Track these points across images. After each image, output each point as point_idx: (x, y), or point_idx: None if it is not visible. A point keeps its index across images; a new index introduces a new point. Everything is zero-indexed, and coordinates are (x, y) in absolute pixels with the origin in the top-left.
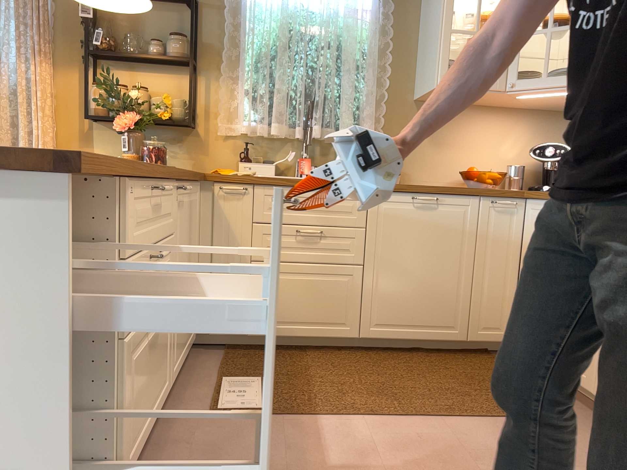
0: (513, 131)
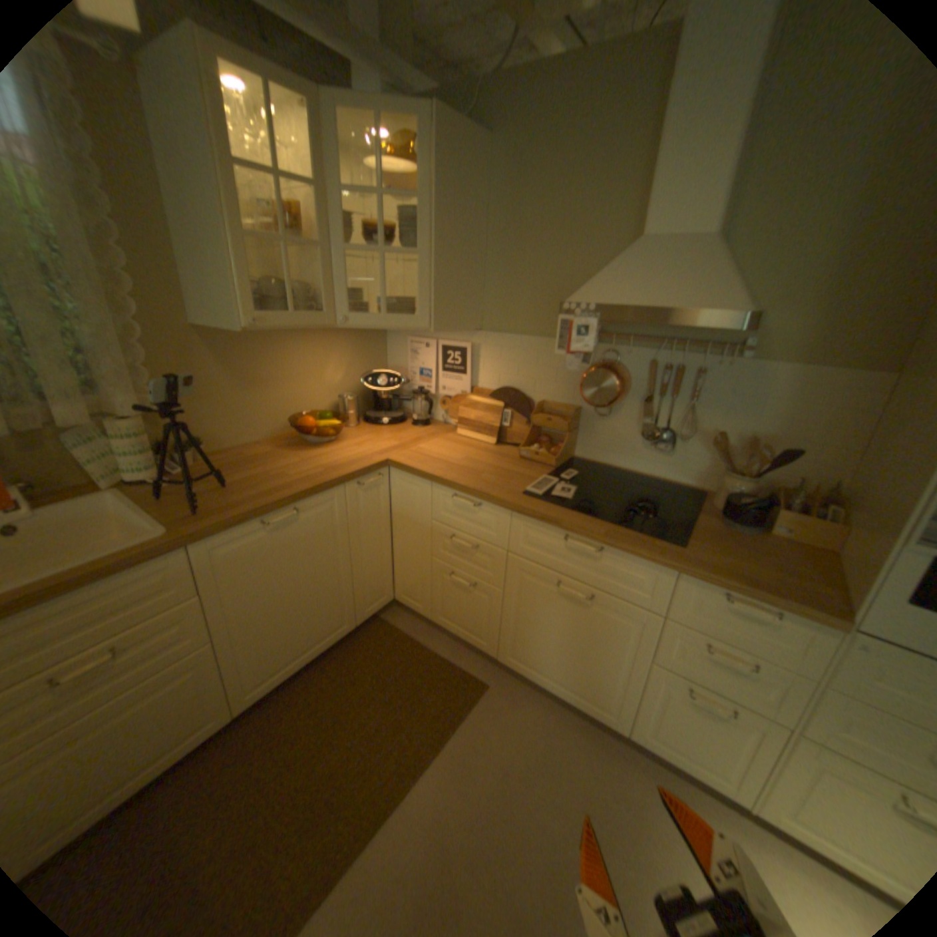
0: (333, 353)
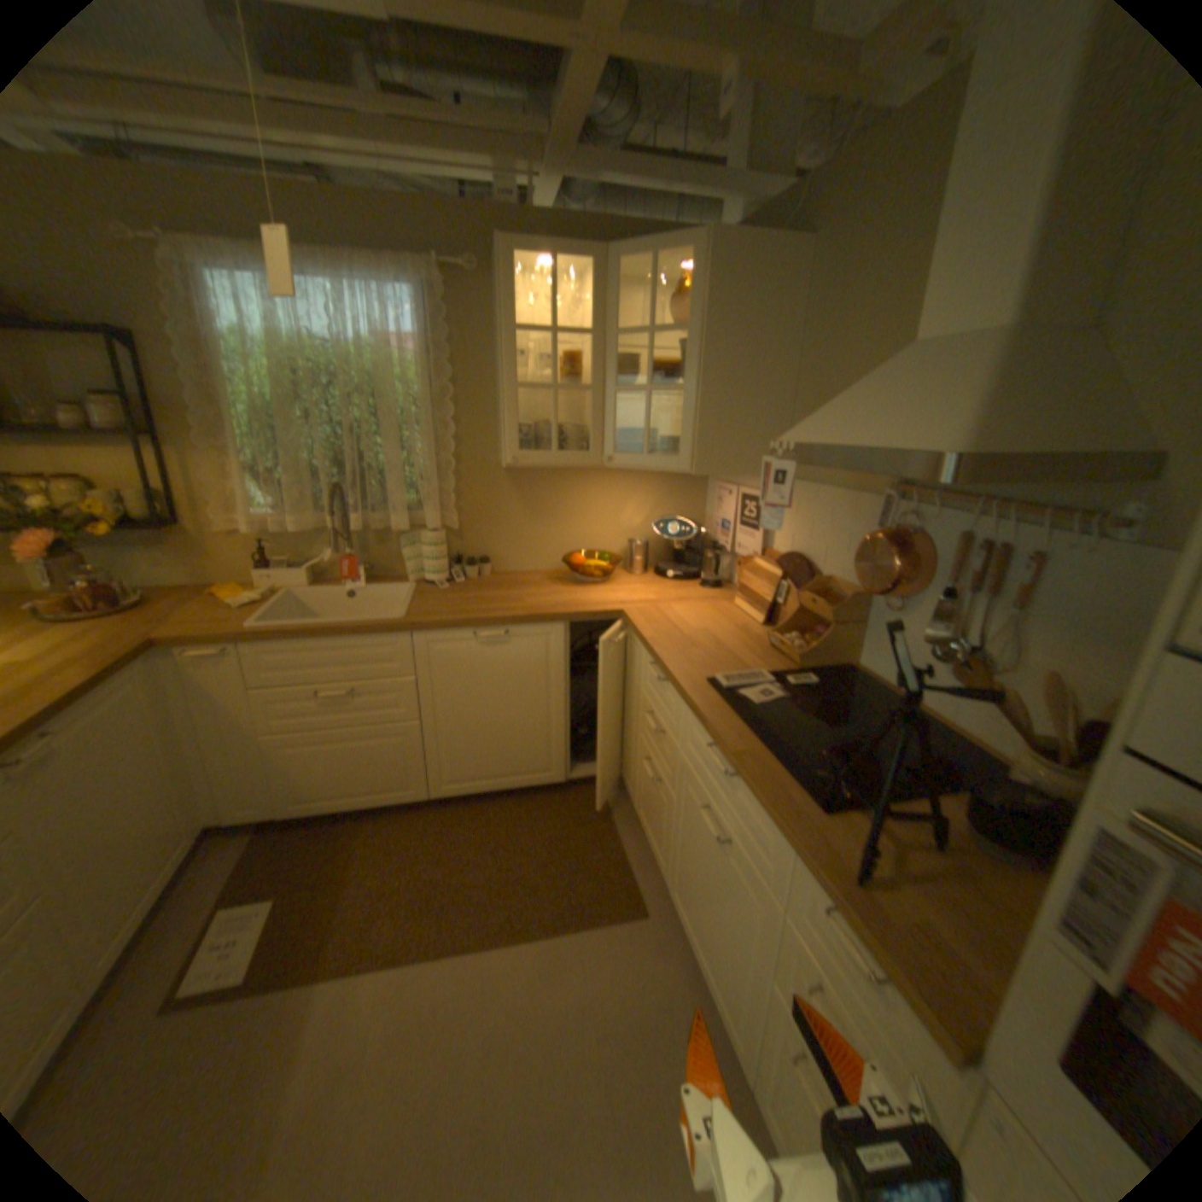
0: (635, 493)
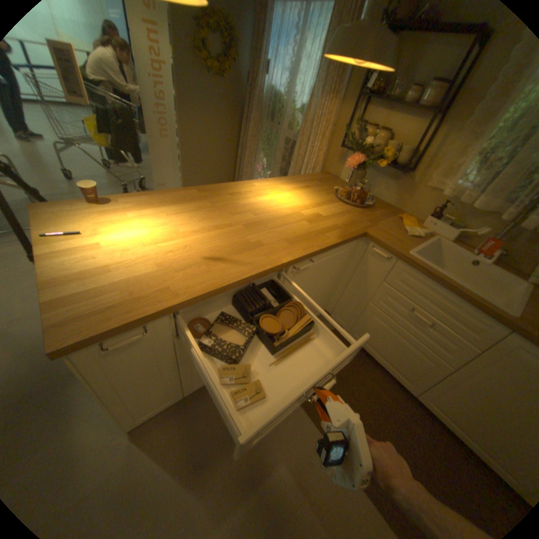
0: None
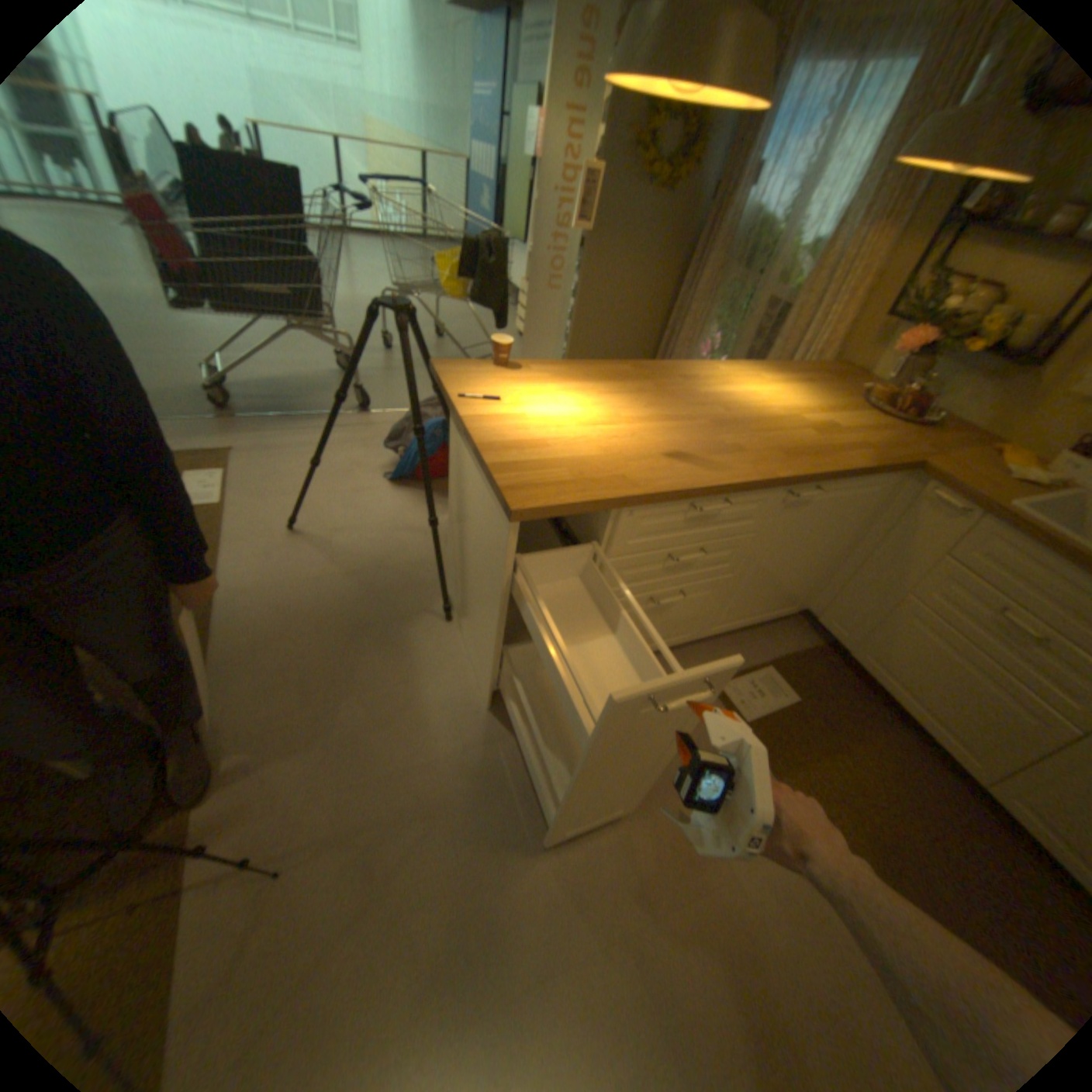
0: None
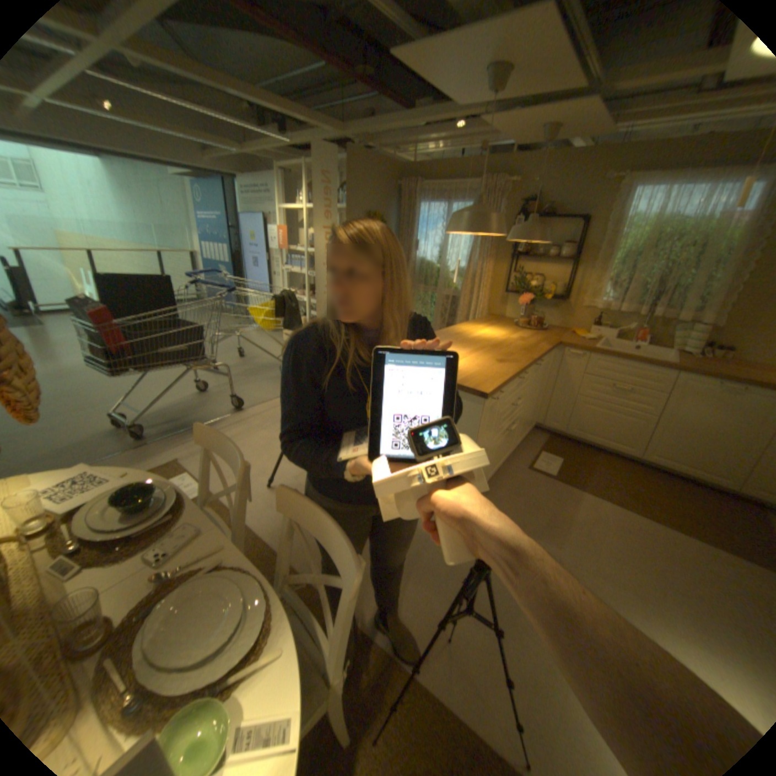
0: None
